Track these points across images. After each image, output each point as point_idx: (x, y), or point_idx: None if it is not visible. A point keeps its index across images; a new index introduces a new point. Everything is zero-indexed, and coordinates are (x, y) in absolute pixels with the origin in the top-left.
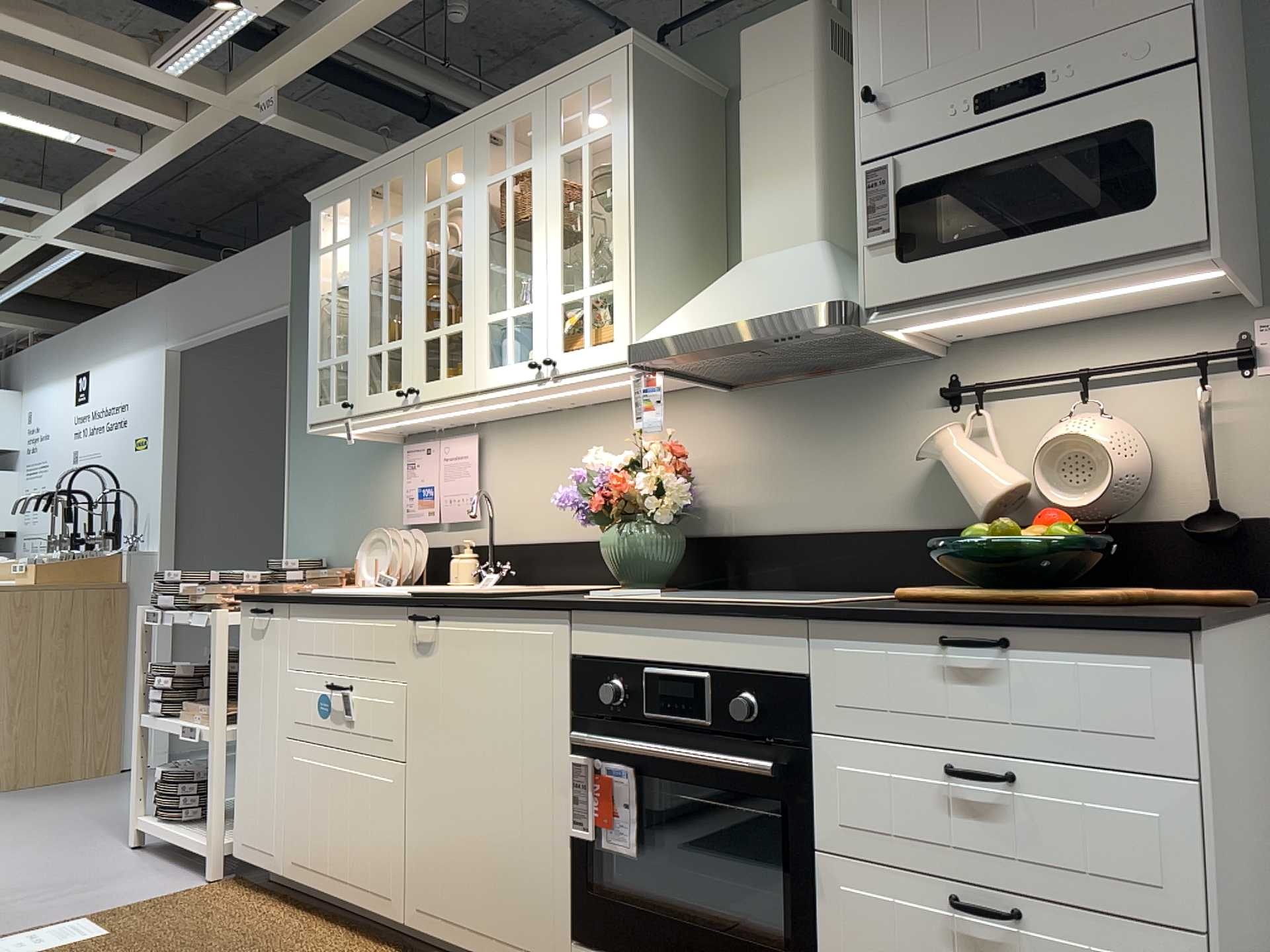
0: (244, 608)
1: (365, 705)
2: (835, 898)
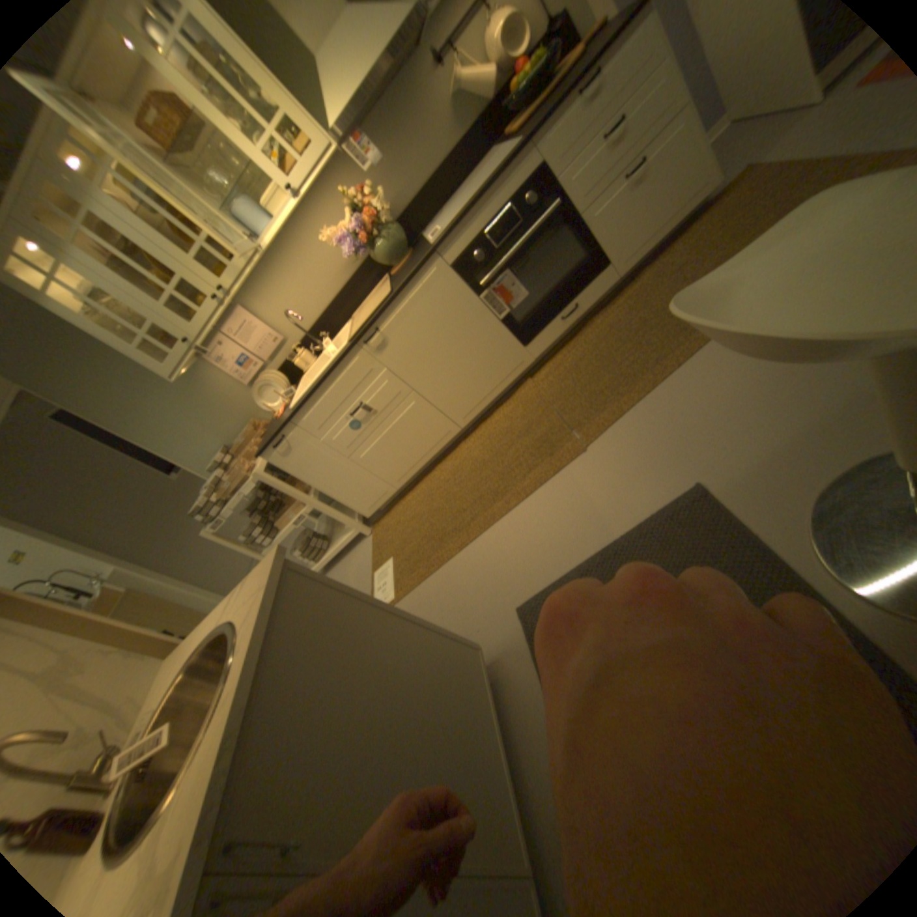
0: (267, 455)
1: (377, 397)
2: (596, 219)
